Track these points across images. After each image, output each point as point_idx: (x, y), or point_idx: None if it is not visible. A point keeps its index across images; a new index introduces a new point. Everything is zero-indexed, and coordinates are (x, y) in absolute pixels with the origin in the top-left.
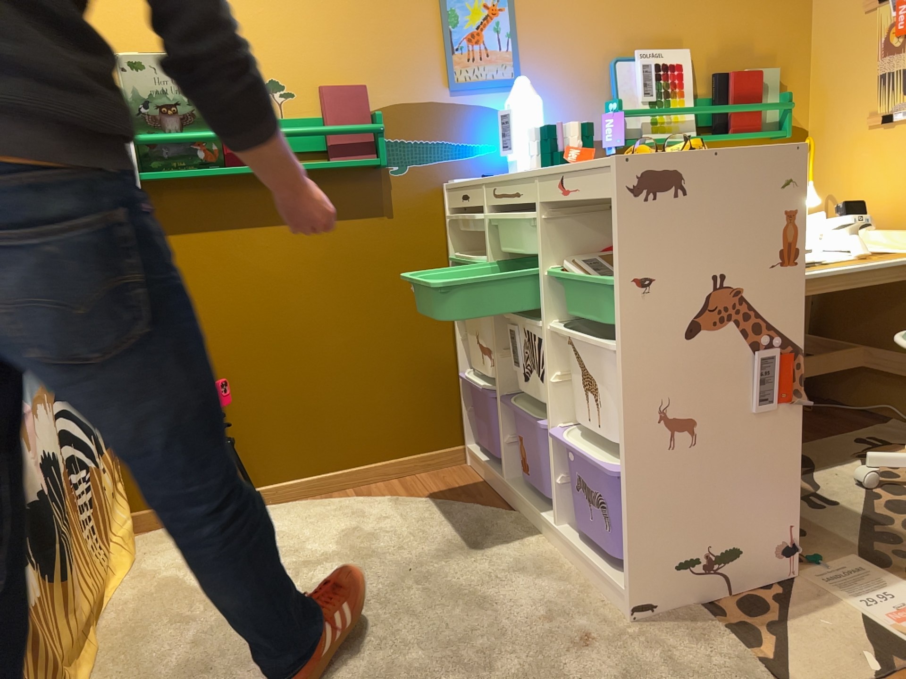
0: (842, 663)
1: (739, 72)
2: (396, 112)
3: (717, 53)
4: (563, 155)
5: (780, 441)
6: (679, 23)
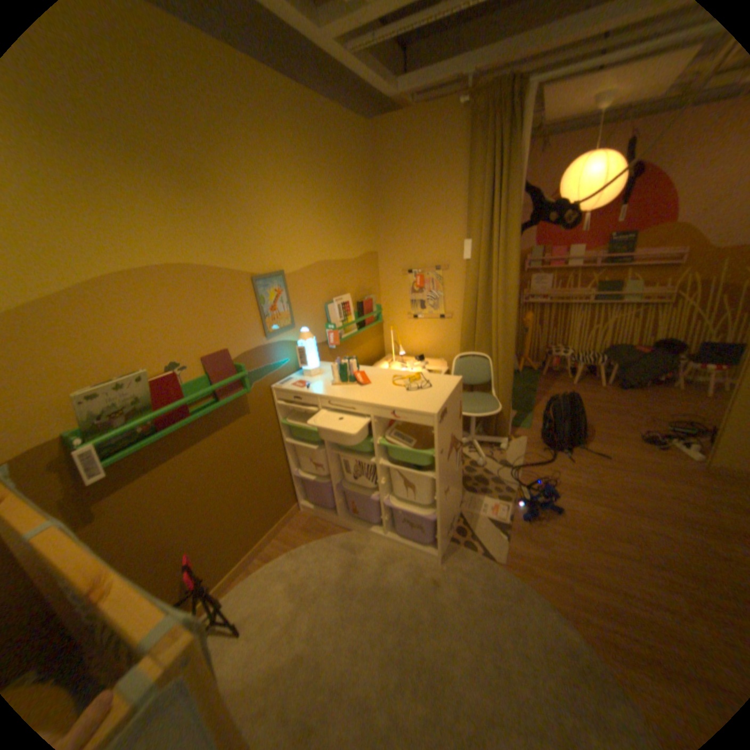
0: (496, 540)
1: (366, 301)
2: (243, 358)
3: (356, 292)
4: (349, 375)
5: (459, 475)
6: (344, 282)
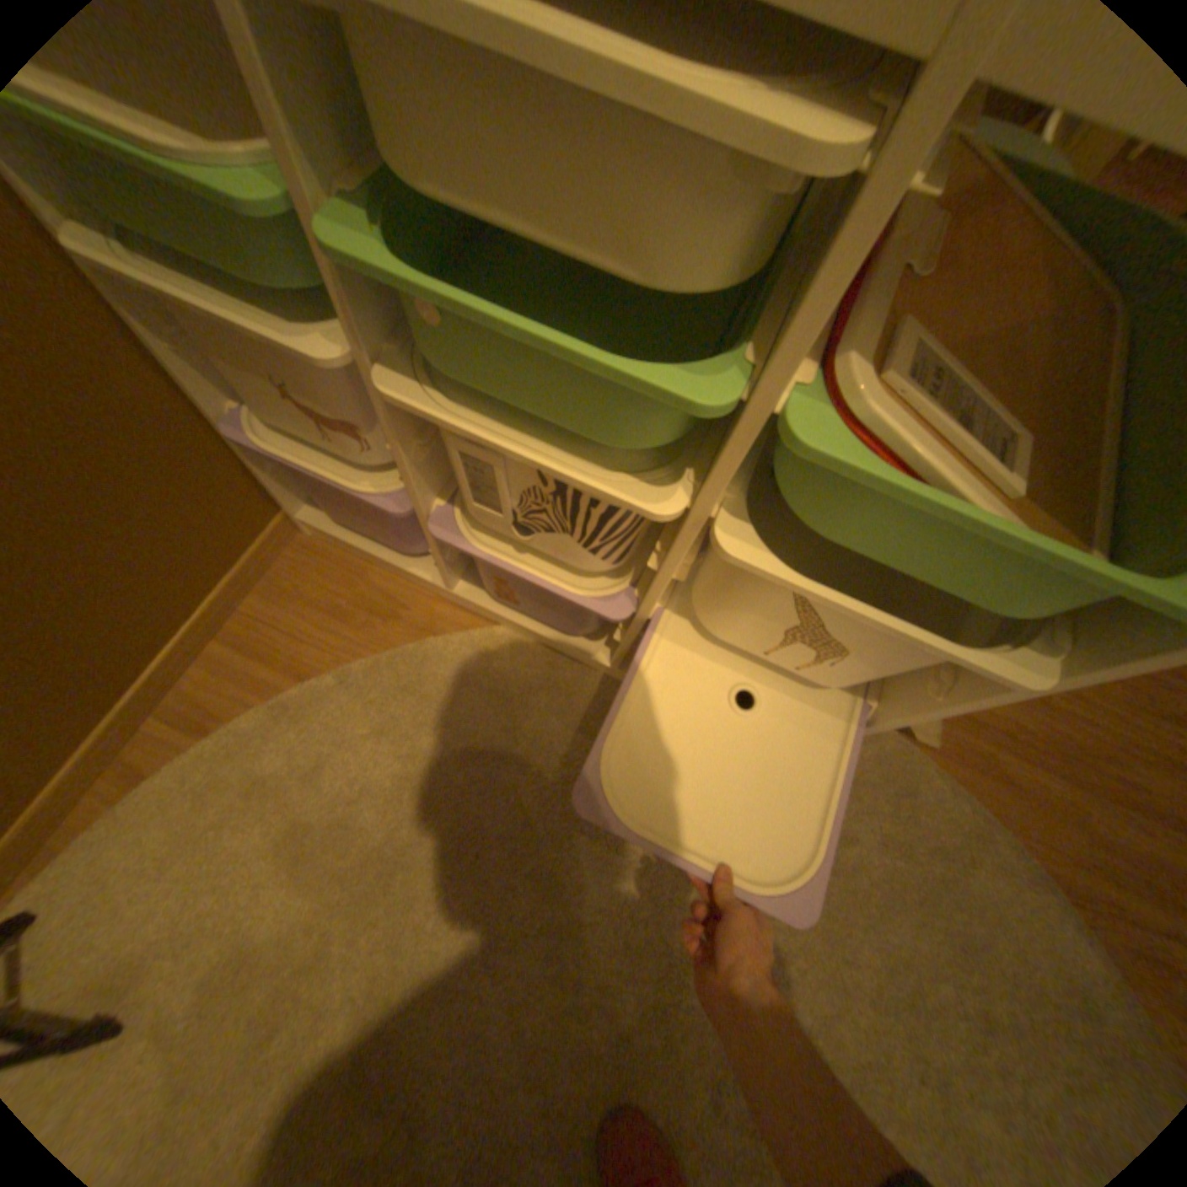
0: None
1: None
2: None
3: None
4: None
5: None
6: None
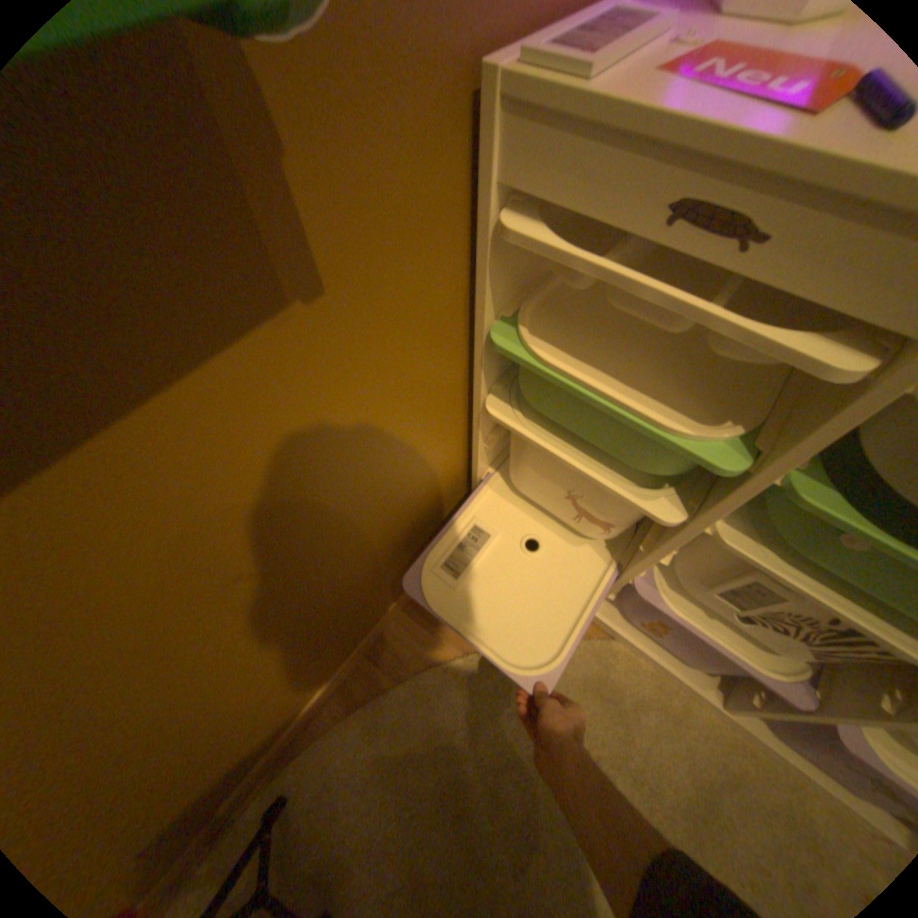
0: None
1: None
2: None
3: None
4: None
5: None
6: None
